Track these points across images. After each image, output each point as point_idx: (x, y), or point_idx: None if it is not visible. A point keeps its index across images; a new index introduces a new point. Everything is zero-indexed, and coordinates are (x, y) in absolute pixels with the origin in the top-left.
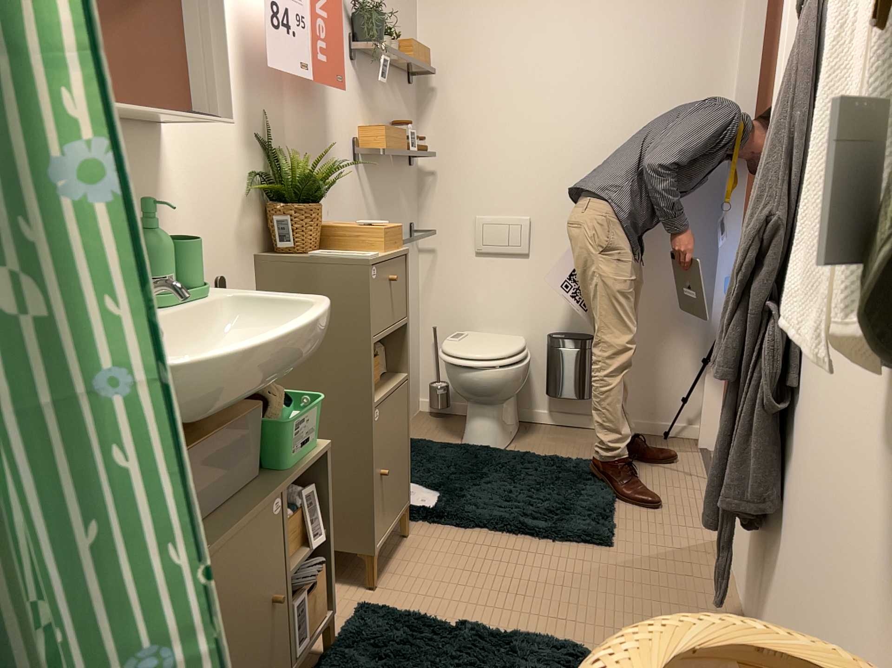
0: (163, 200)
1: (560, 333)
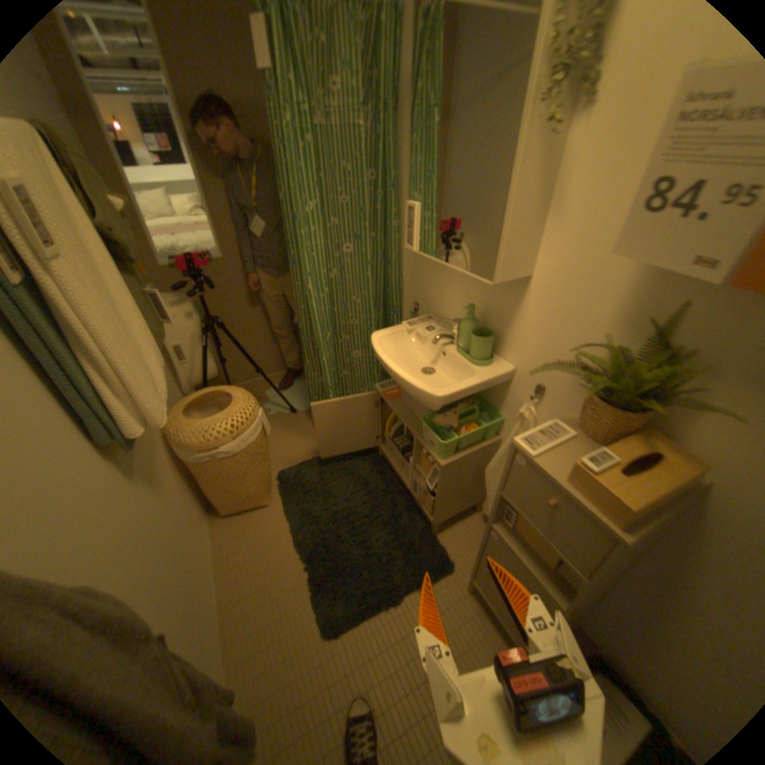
0: (513, 313)
1: None
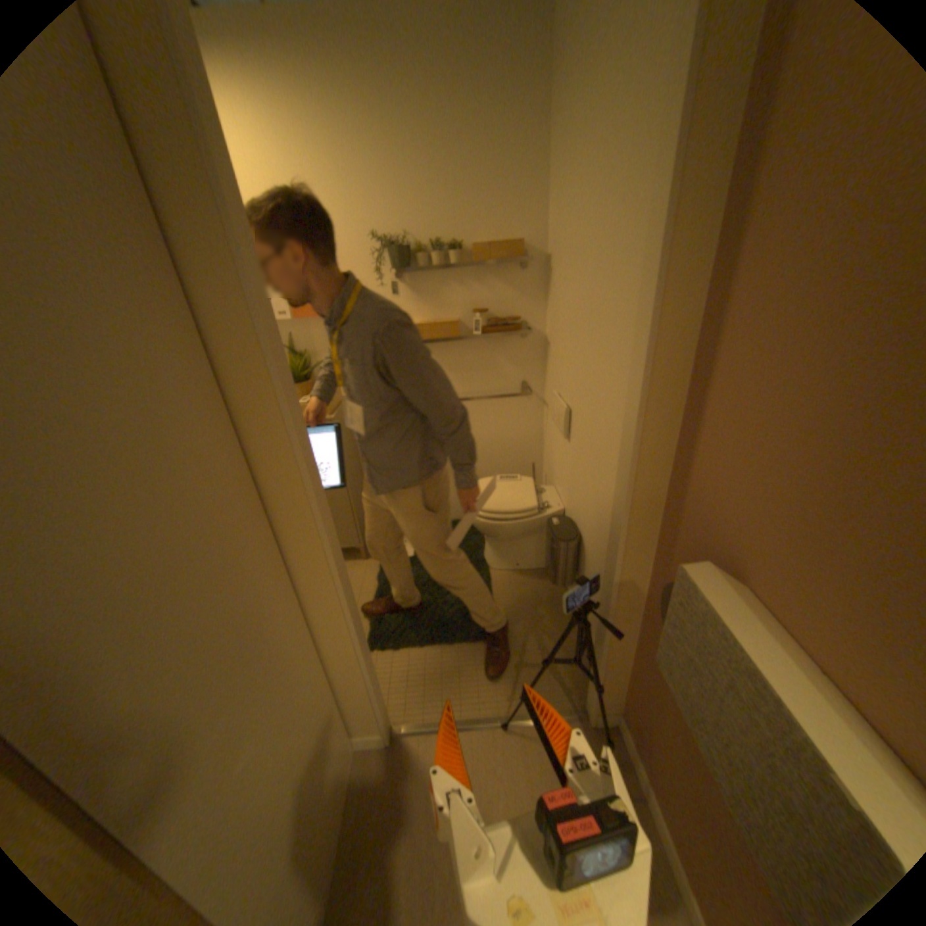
0: None
1: (569, 519)
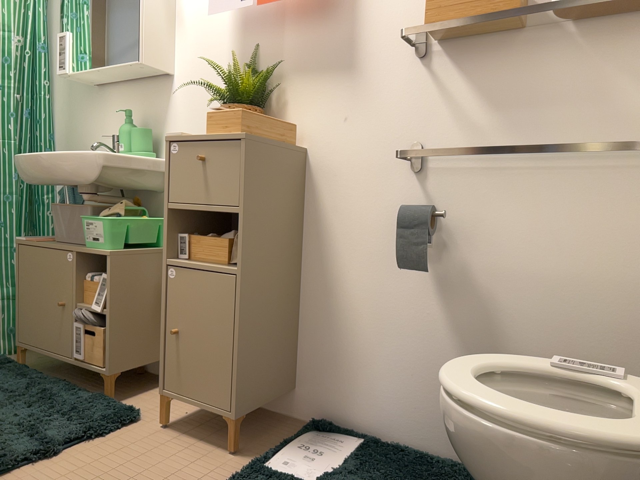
0: (165, 113)
1: None
